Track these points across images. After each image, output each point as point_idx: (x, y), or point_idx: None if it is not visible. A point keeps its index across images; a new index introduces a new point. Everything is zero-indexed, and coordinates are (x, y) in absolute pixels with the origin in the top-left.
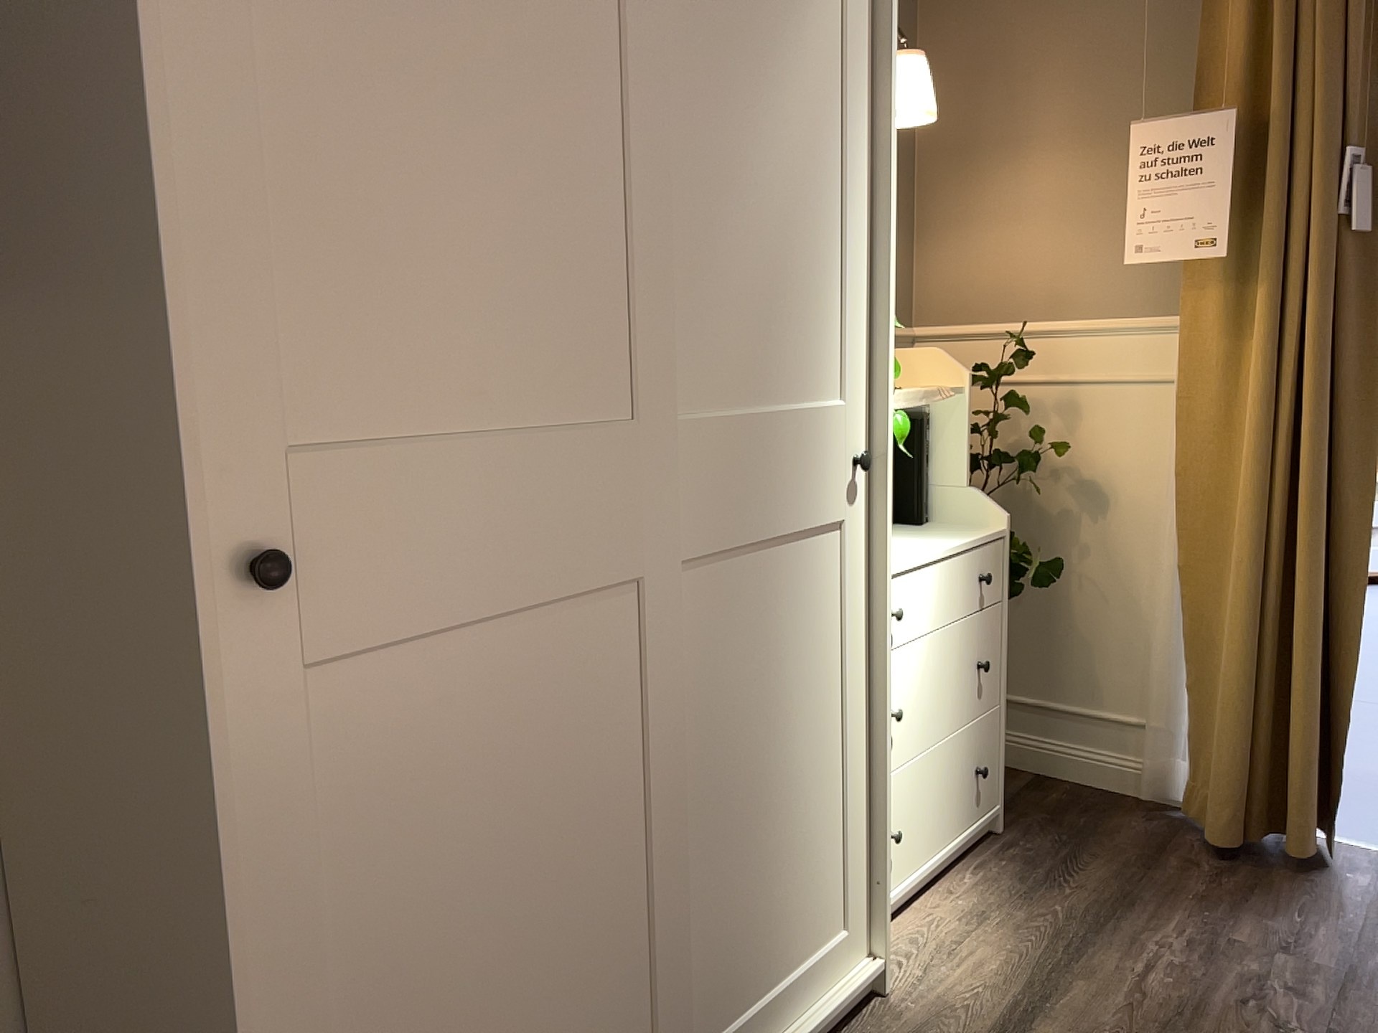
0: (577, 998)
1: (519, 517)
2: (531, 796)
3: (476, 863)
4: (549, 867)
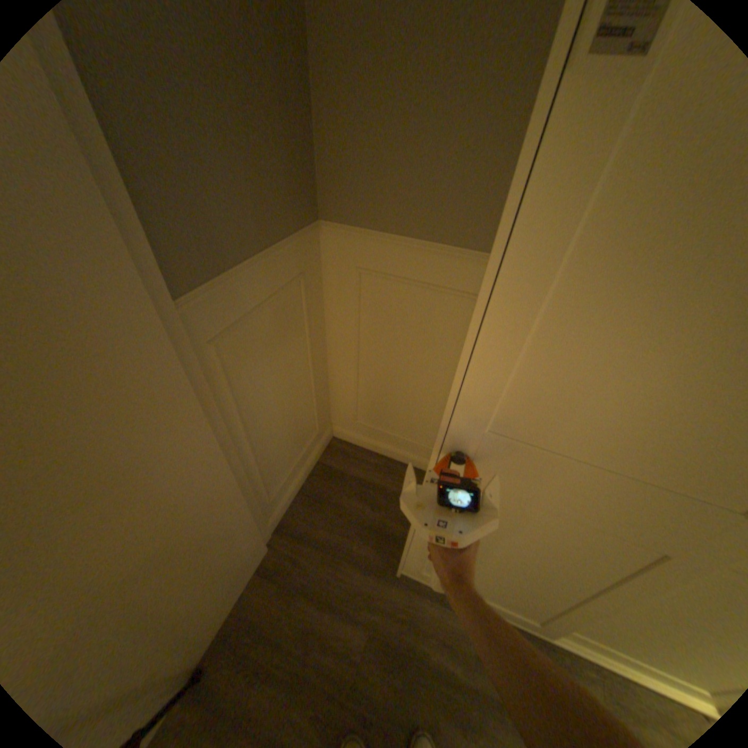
0: (509, 593)
1: (575, 494)
2: (520, 552)
3: (484, 546)
4: (517, 568)
